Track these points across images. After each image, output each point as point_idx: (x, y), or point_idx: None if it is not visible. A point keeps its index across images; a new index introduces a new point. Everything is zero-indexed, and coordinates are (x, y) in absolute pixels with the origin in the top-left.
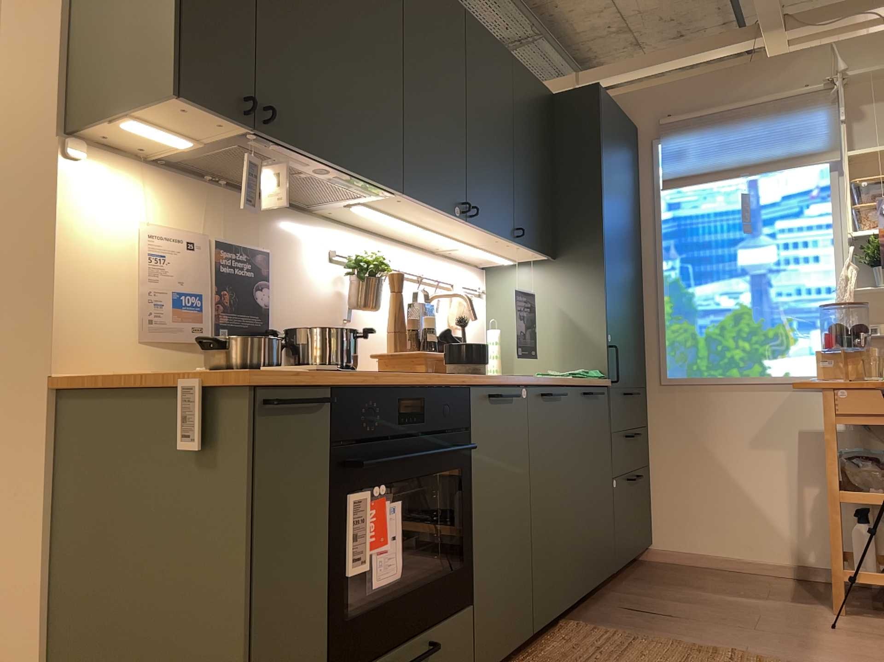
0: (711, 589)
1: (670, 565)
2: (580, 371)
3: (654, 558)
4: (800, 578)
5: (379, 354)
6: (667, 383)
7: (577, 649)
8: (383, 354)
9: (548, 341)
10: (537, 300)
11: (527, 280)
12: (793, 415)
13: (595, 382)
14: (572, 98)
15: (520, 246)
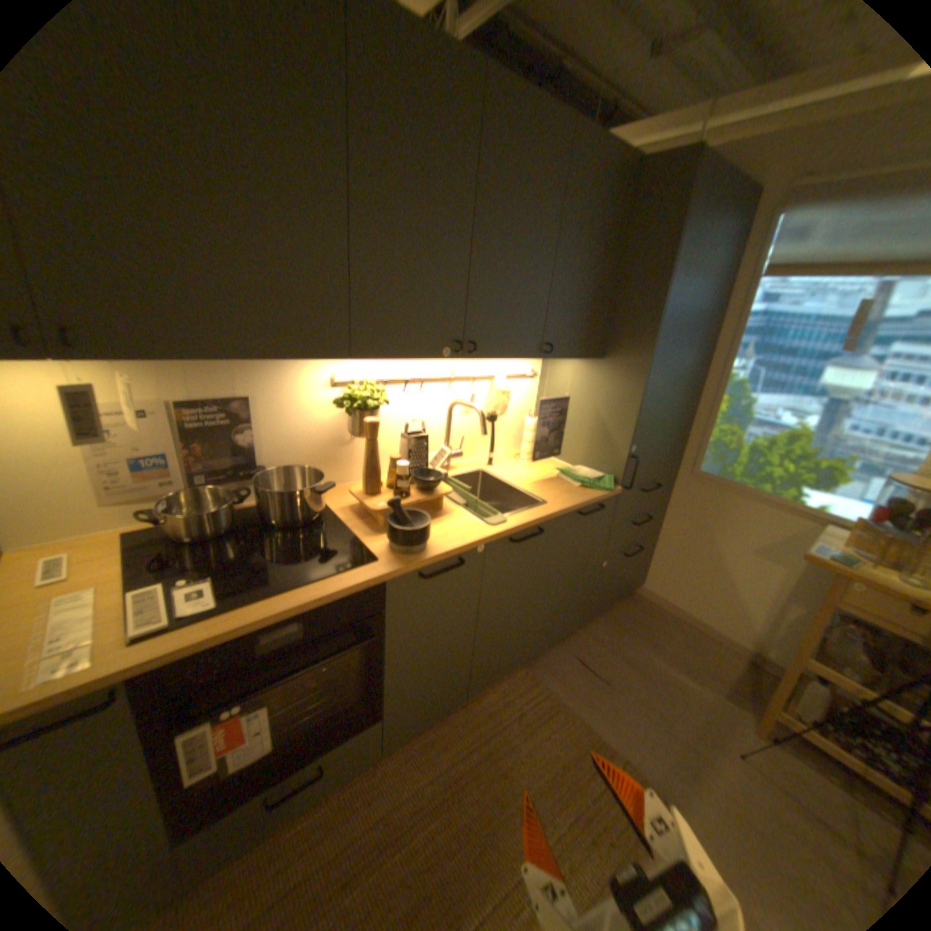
0: (664, 654)
1: (650, 608)
2: (592, 478)
3: (641, 595)
4: (755, 665)
5: (352, 493)
6: (697, 475)
7: (504, 711)
8: (354, 496)
9: (578, 435)
10: (577, 394)
11: (573, 373)
12: (811, 547)
13: (598, 496)
14: (666, 161)
15: (551, 358)
